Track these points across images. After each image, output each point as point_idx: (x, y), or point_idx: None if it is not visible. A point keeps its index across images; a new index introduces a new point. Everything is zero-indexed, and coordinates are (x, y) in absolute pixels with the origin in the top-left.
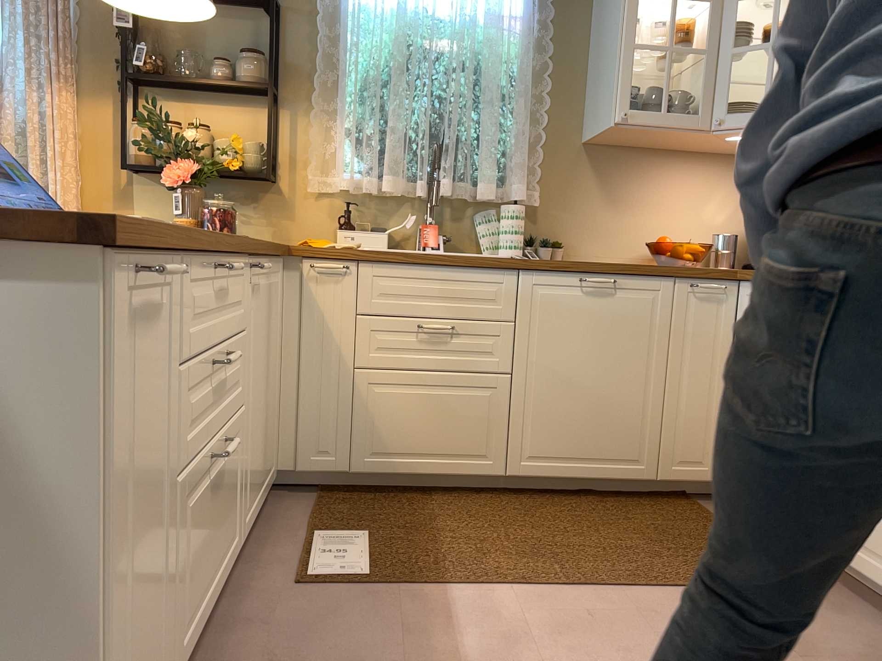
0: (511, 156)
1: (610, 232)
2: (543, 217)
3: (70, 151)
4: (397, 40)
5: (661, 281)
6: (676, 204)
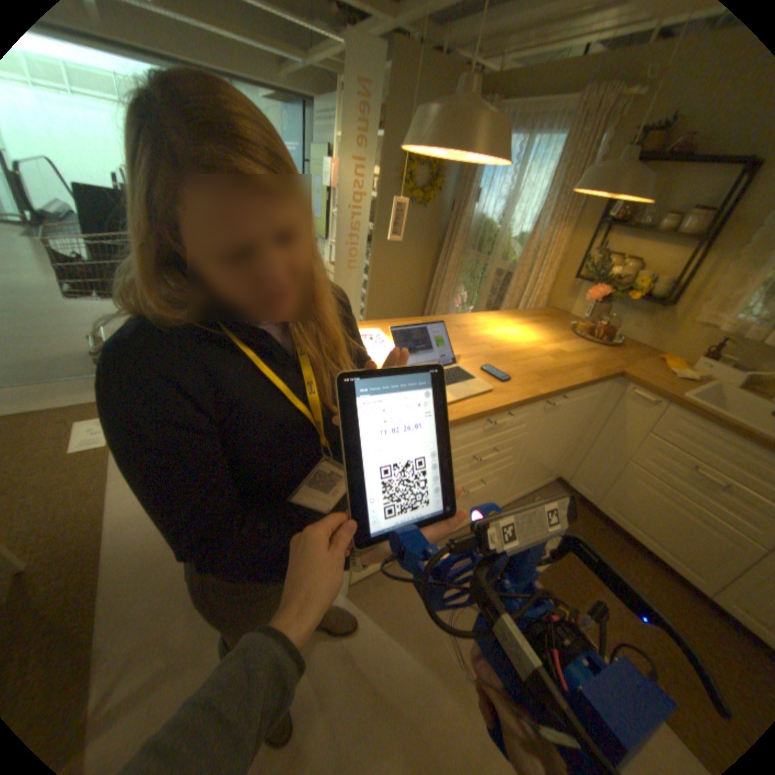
0: None
1: None
2: None
3: (554, 261)
4: None
5: None
6: None
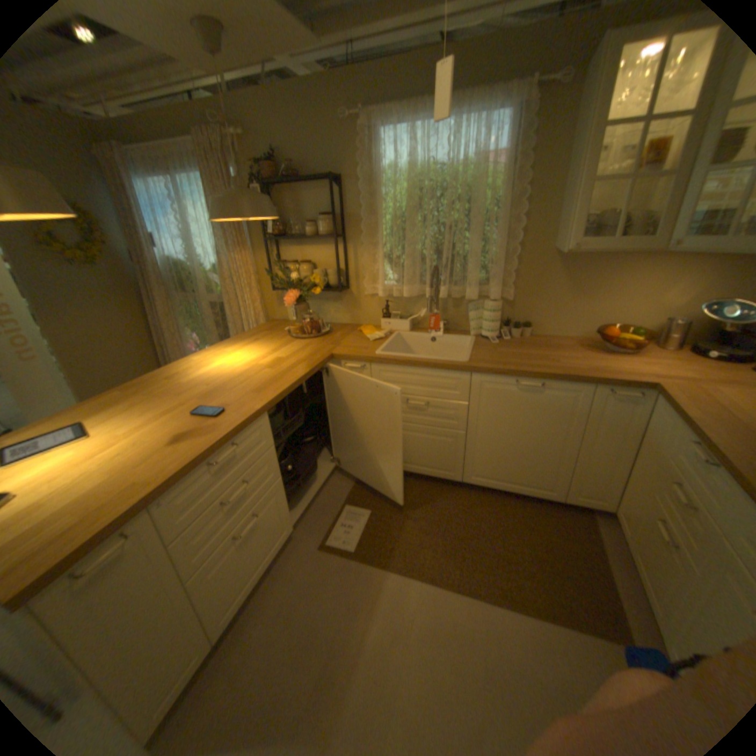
0: (491, 268)
1: (573, 315)
2: (519, 306)
3: (250, 282)
4: (409, 192)
5: (584, 387)
6: (637, 292)
